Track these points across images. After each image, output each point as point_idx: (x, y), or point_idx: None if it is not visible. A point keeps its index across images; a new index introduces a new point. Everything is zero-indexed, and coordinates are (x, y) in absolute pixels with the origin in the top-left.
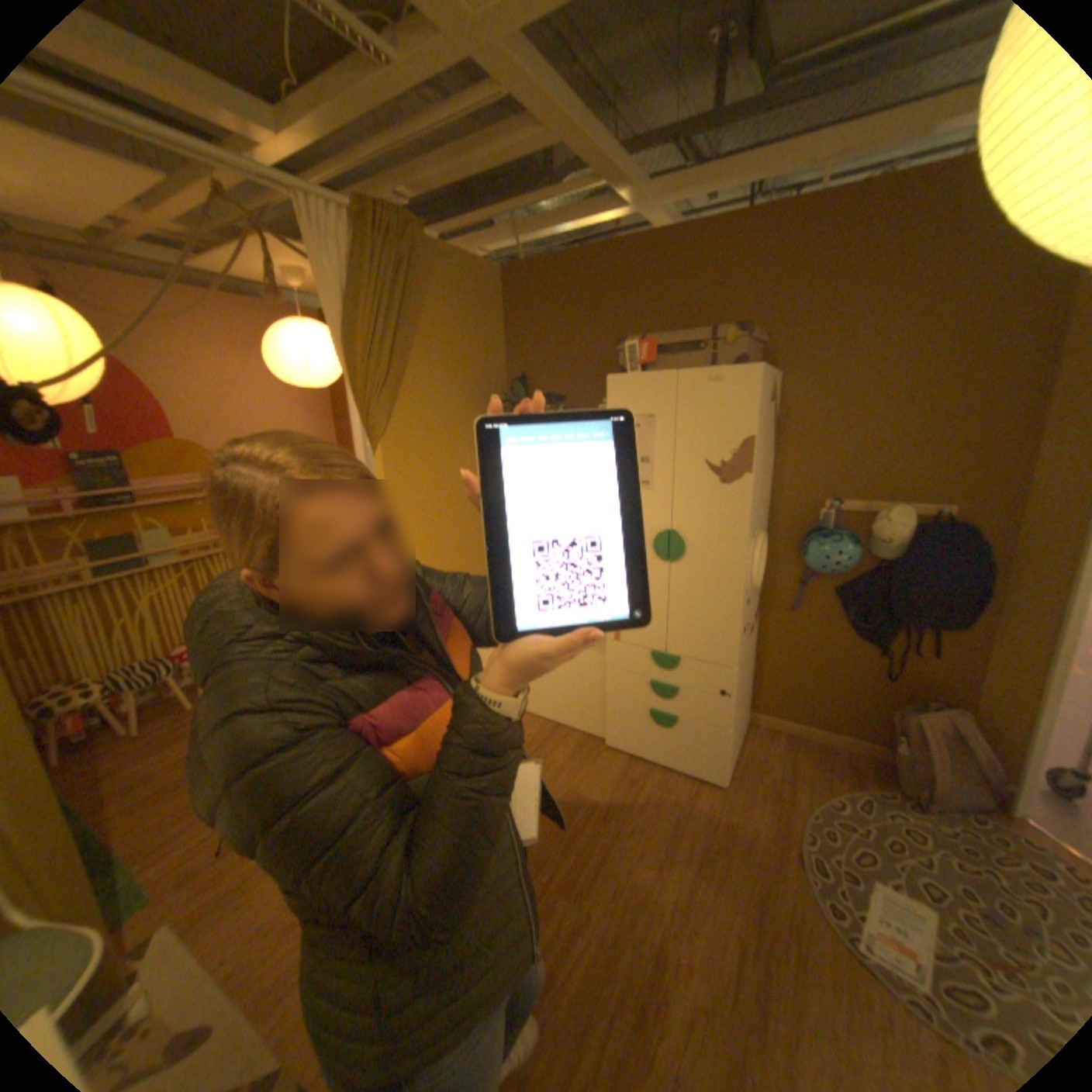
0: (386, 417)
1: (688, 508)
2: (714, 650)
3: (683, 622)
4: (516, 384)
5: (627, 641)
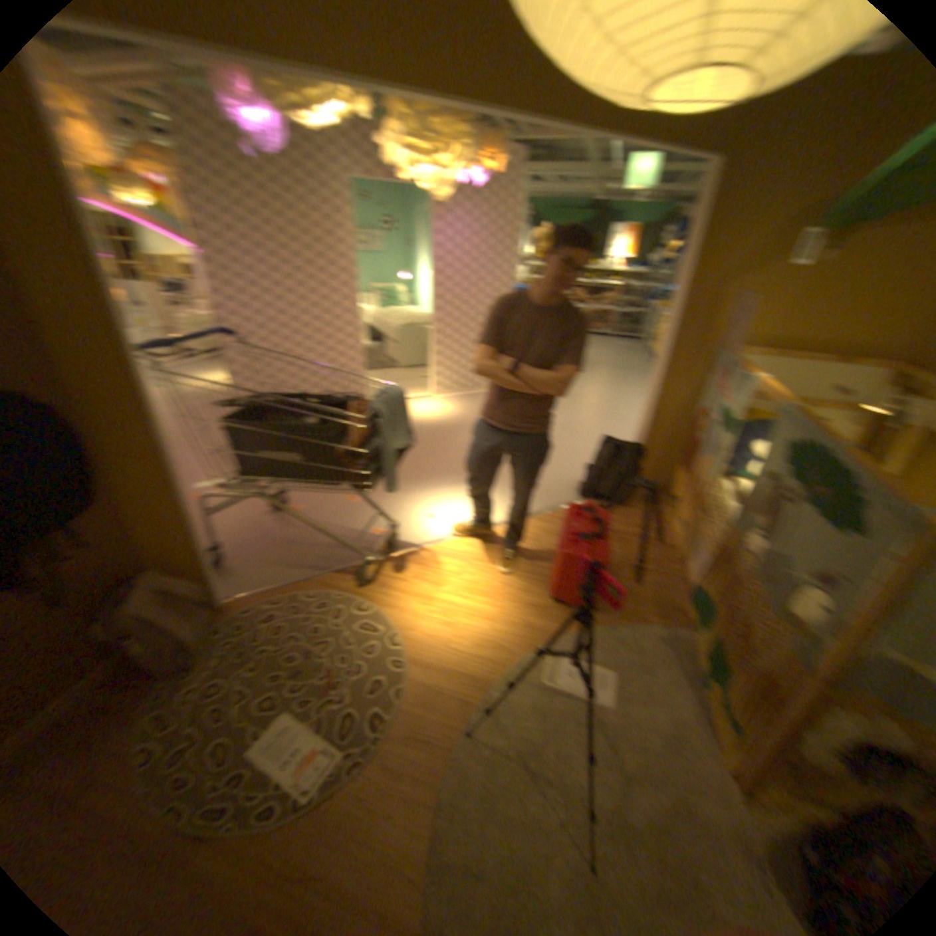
0: None
1: None
2: None
3: None
4: None
5: None
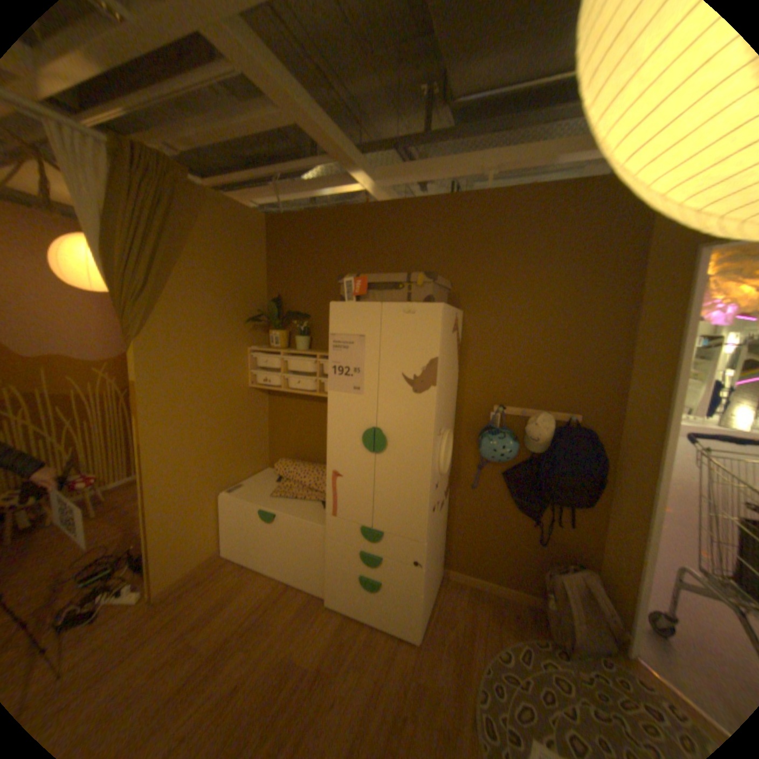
0: (141, 321)
1: (389, 410)
2: (409, 527)
3: (385, 503)
4: (270, 303)
5: (342, 517)
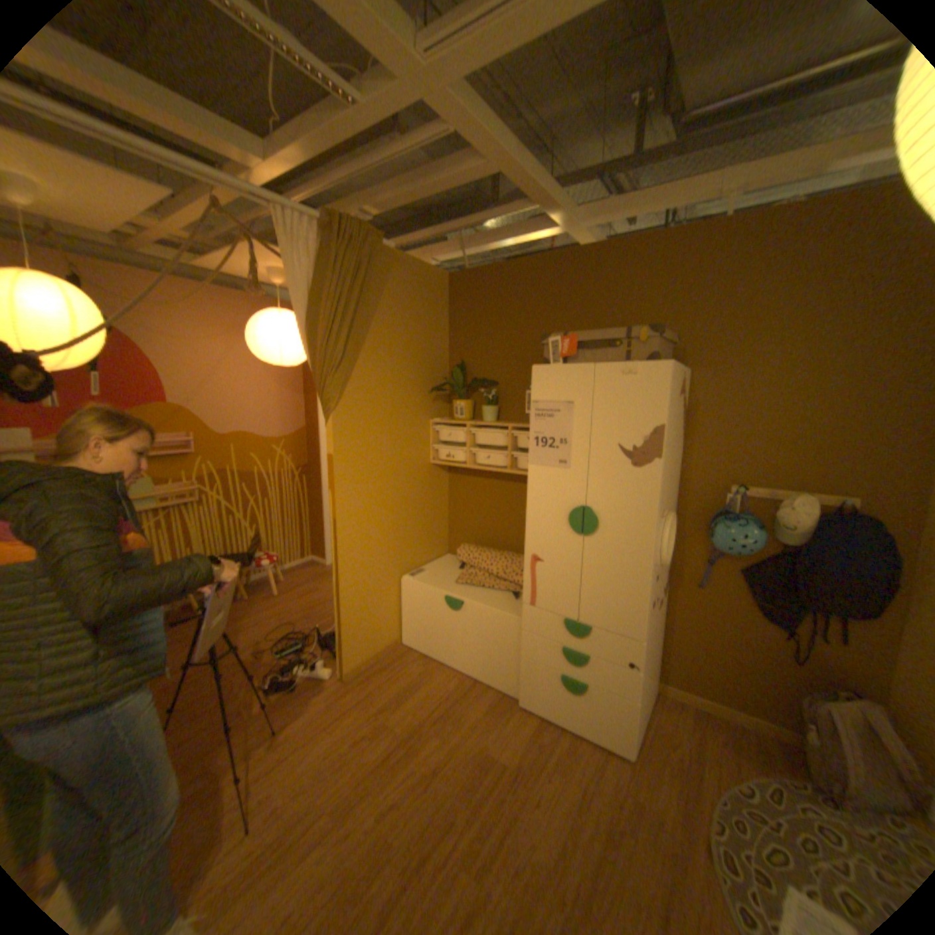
0: (338, 393)
1: (601, 487)
2: (624, 623)
3: (594, 593)
4: (455, 370)
5: (542, 607)
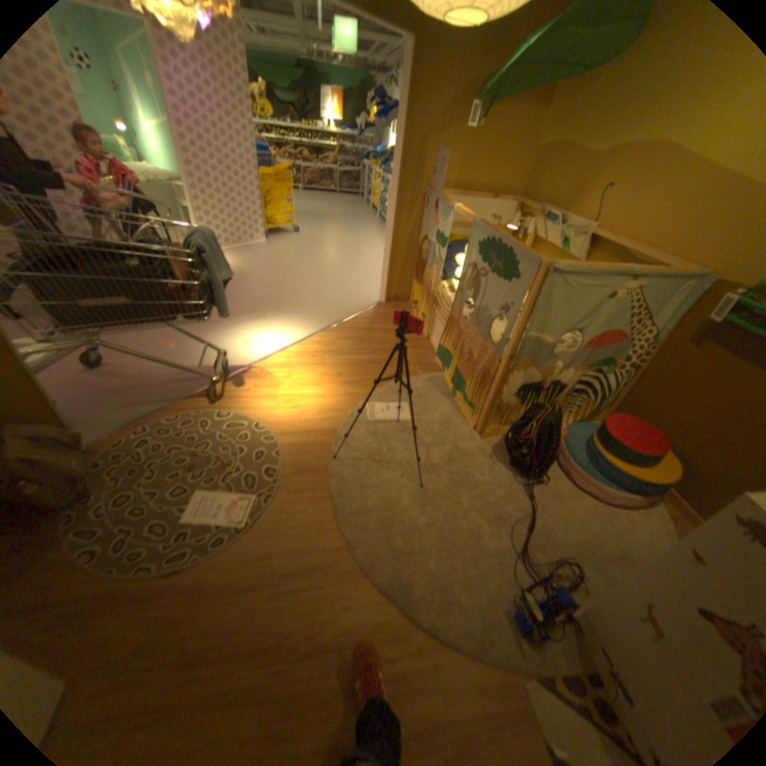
0: None
1: None
2: None
3: None
4: None
5: None
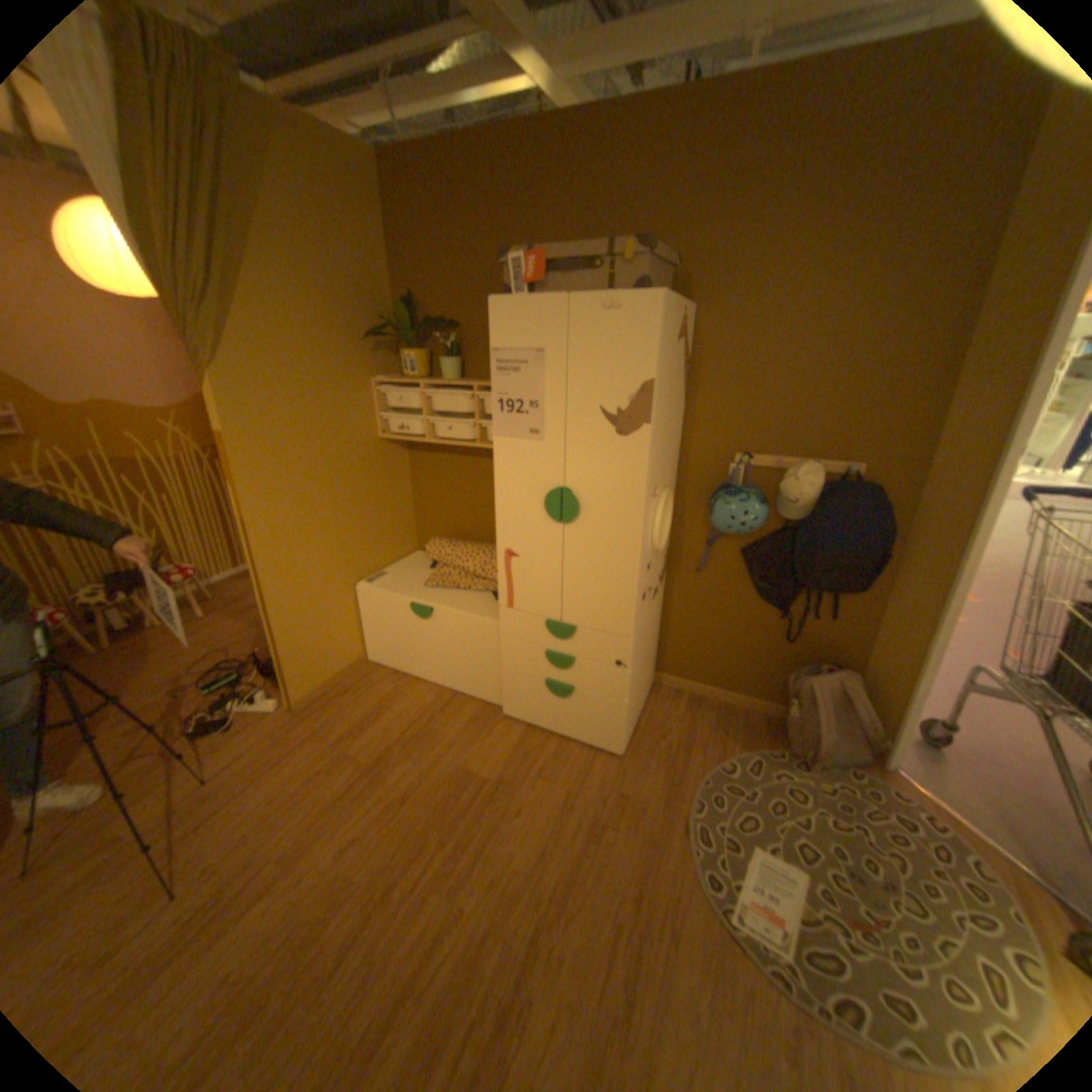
0: (213, 340)
1: (581, 463)
2: (610, 619)
3: (577, 590)
4: (397, 304)
5: (521, 609)
